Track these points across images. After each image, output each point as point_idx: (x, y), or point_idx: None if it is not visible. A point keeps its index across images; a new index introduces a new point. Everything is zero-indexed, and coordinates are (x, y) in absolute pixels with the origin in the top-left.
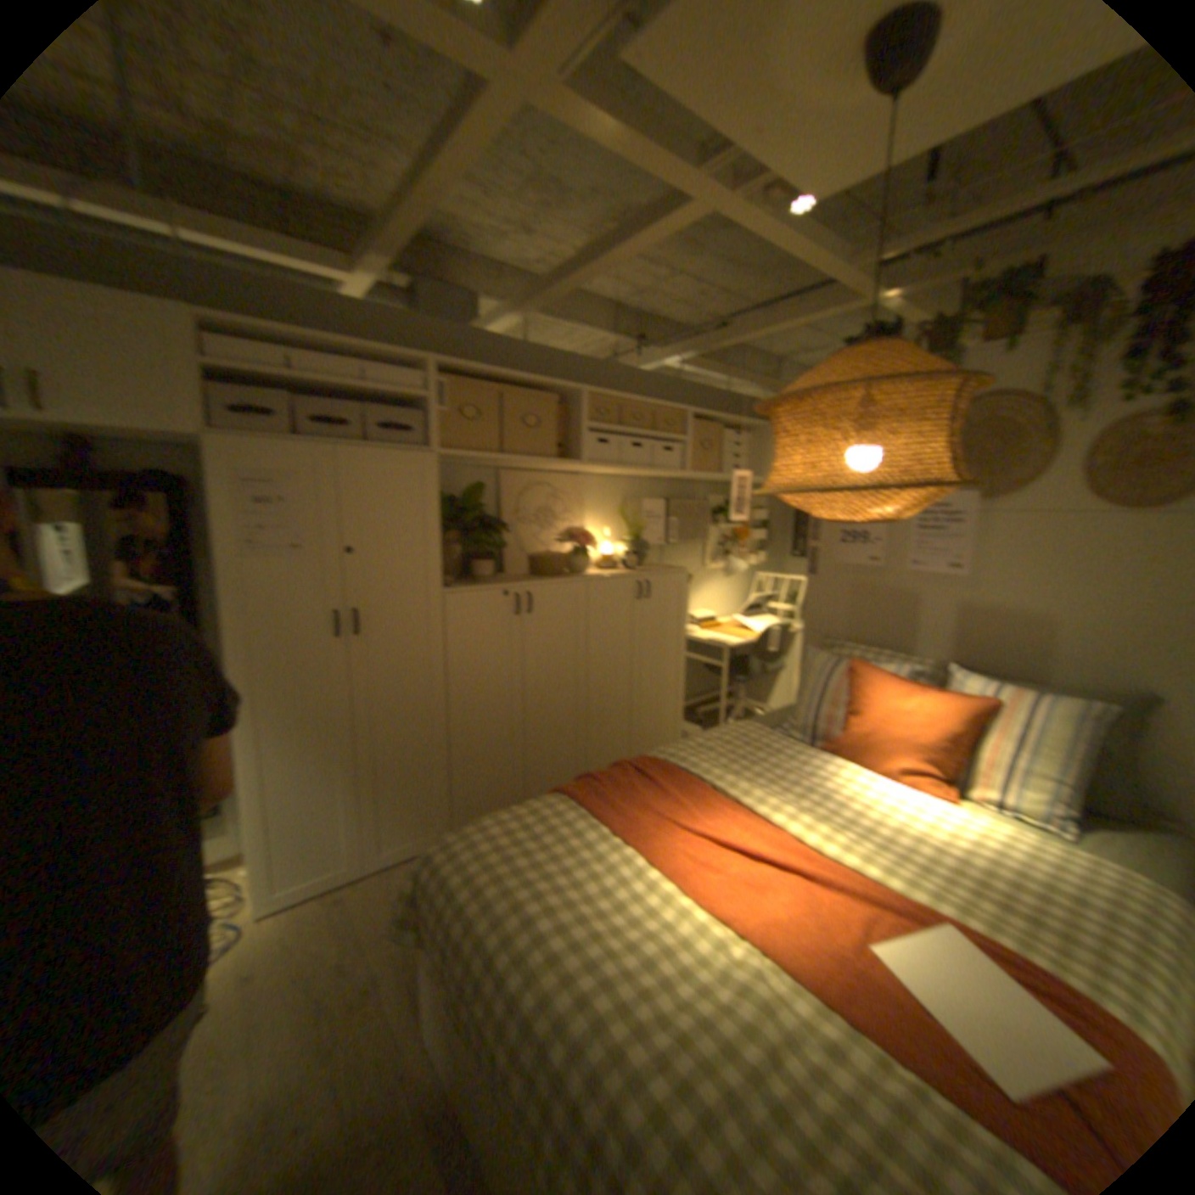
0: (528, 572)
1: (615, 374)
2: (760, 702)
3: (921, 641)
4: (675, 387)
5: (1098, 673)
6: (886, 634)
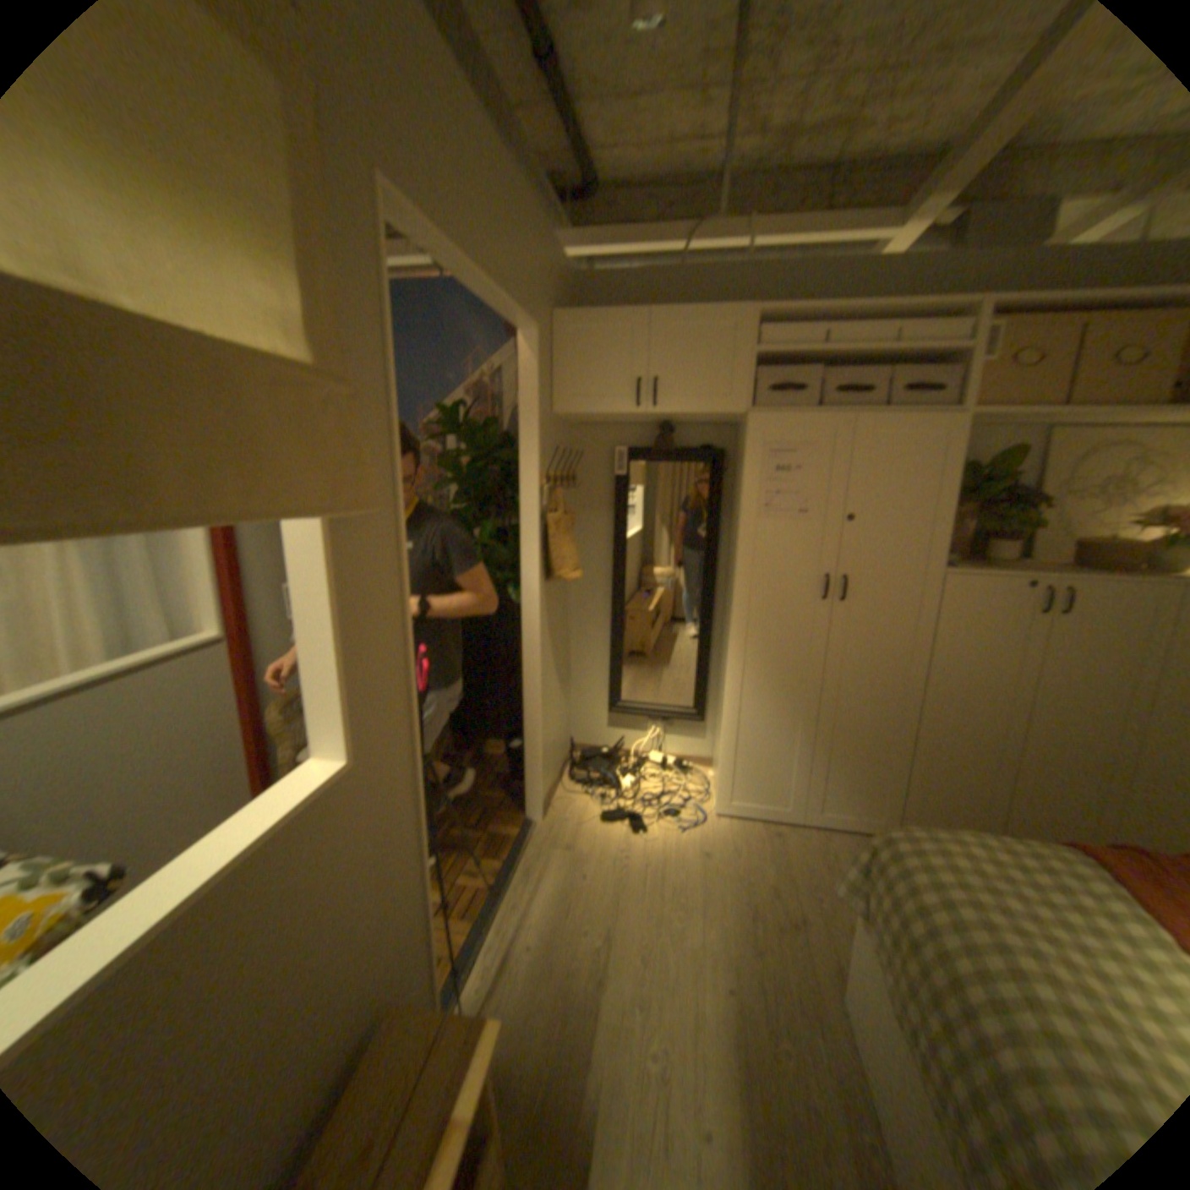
0: (1077, 565)
1: None
2: None
3: None
4: None
5: None
6: None
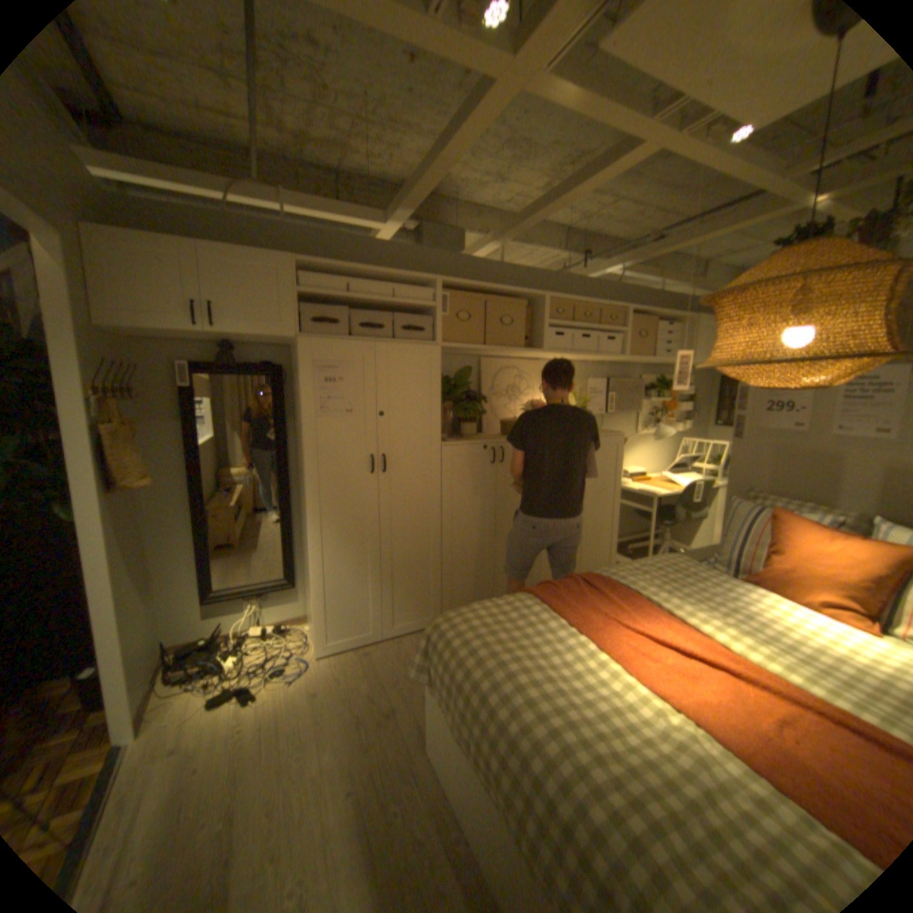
0: (502, 434)
1: (570, 283)
2: (684, 545)
3: (846, 497)
4: (619, 290)
5: None
6: (810, 490)
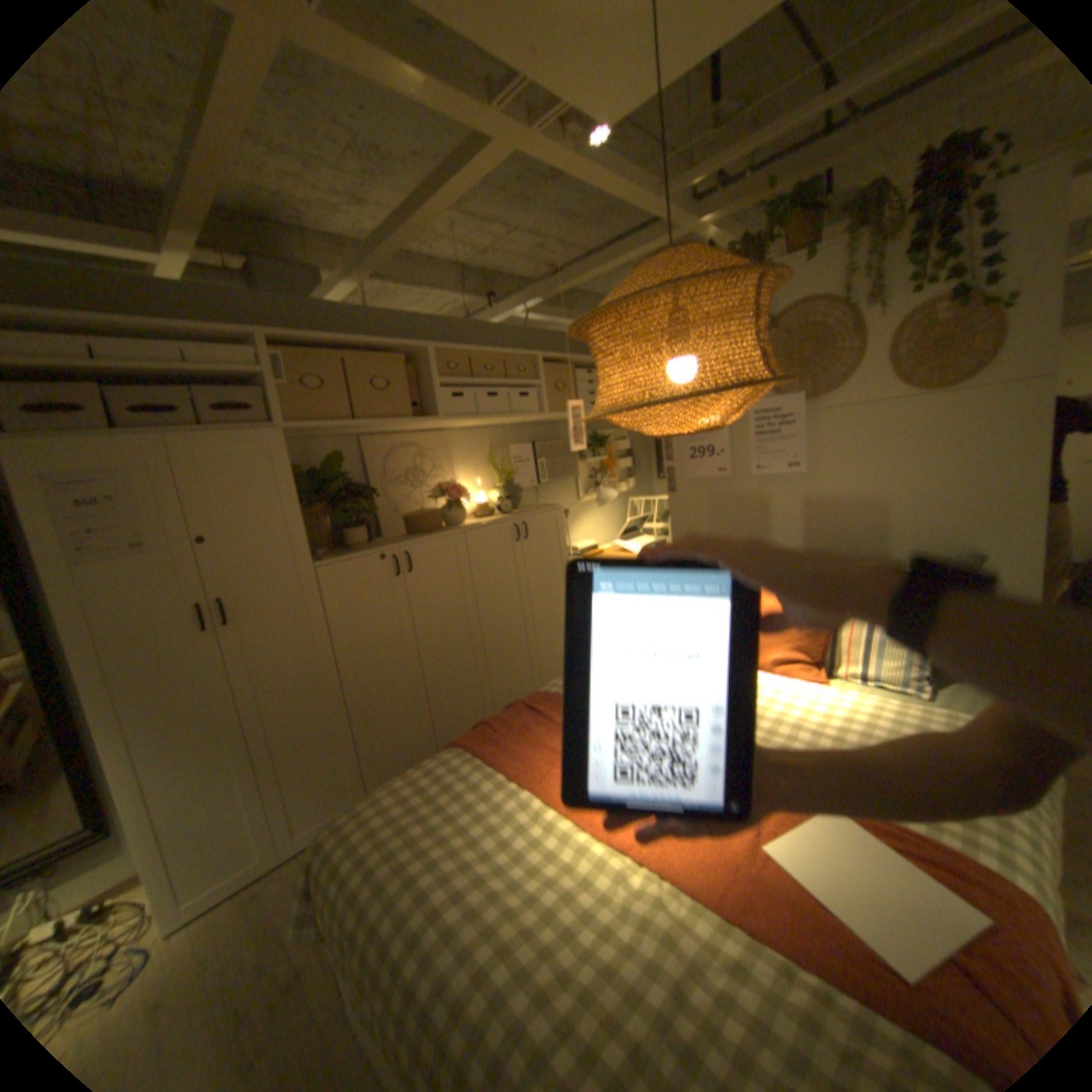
0: (407, 532)
1: (464, 329)
2: None
3: (776, 538)
4: (525, 336)
5: (928, 542)
6: (745, 537)
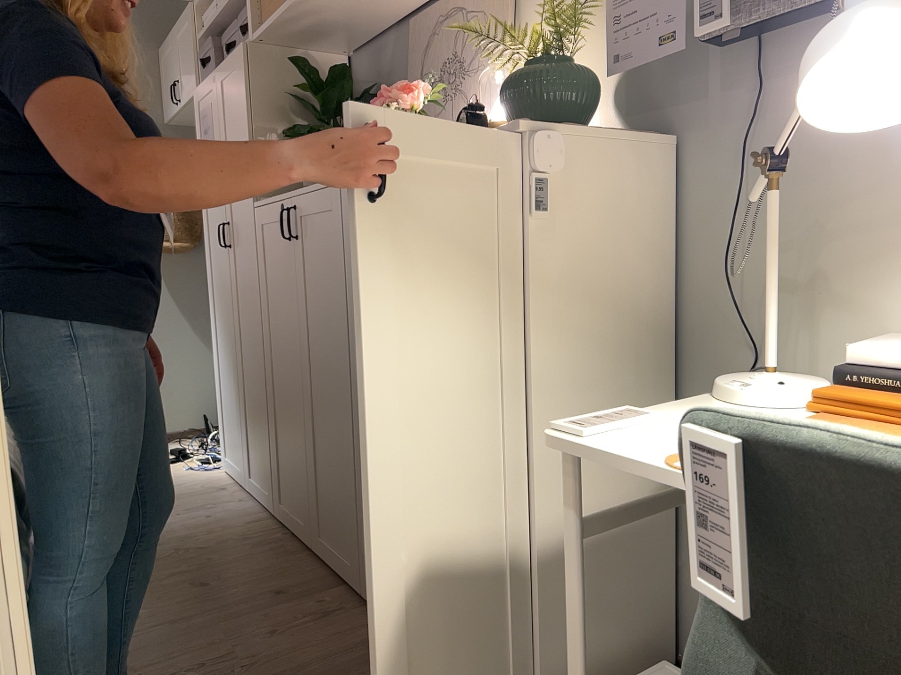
0: None
1: None
2: None
3: None
4: None
5: None
6: None
